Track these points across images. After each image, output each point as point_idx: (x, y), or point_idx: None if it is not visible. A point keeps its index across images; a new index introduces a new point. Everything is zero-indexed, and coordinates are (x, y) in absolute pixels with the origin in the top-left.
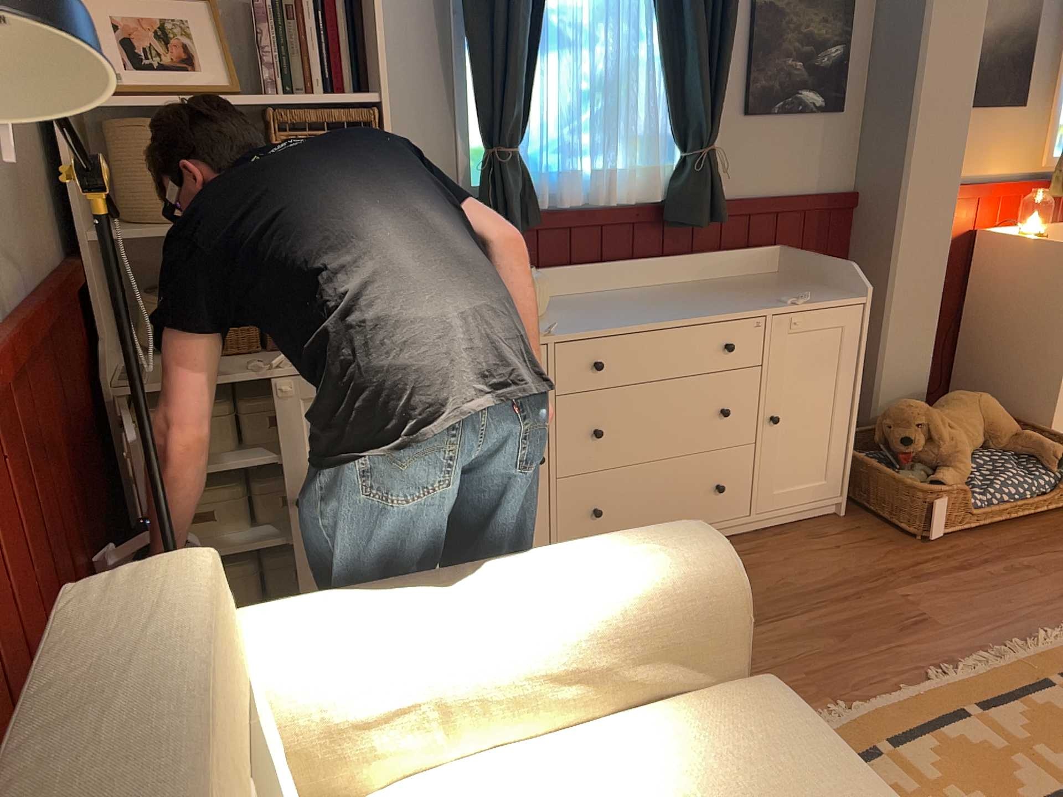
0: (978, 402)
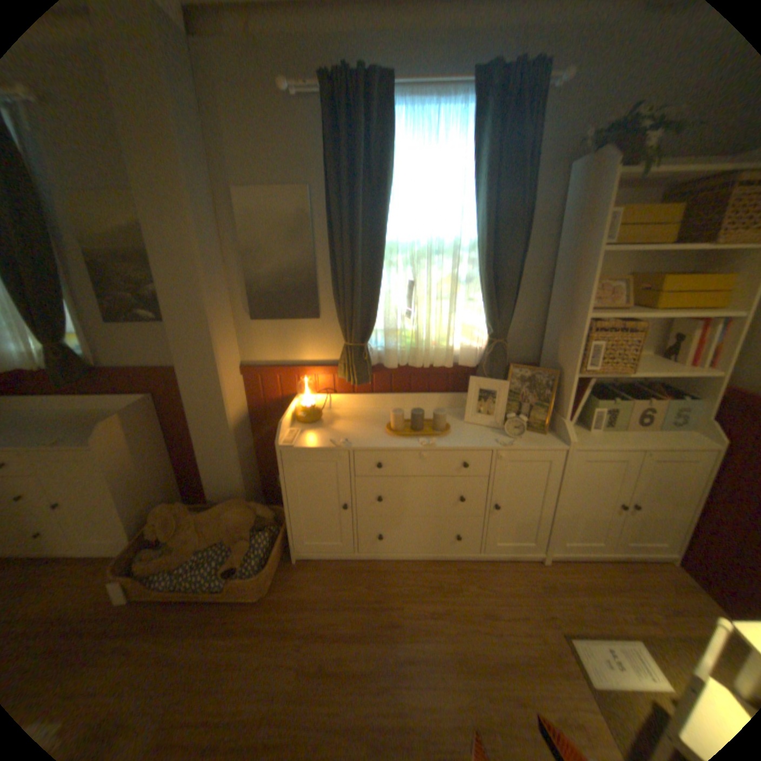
0: (224, 514)
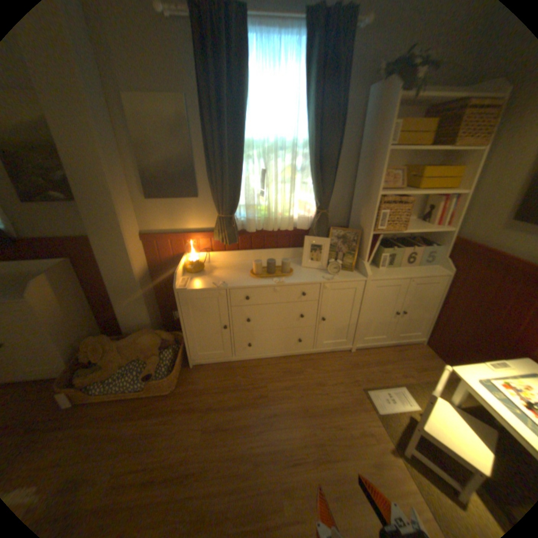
0: (138, 339)
